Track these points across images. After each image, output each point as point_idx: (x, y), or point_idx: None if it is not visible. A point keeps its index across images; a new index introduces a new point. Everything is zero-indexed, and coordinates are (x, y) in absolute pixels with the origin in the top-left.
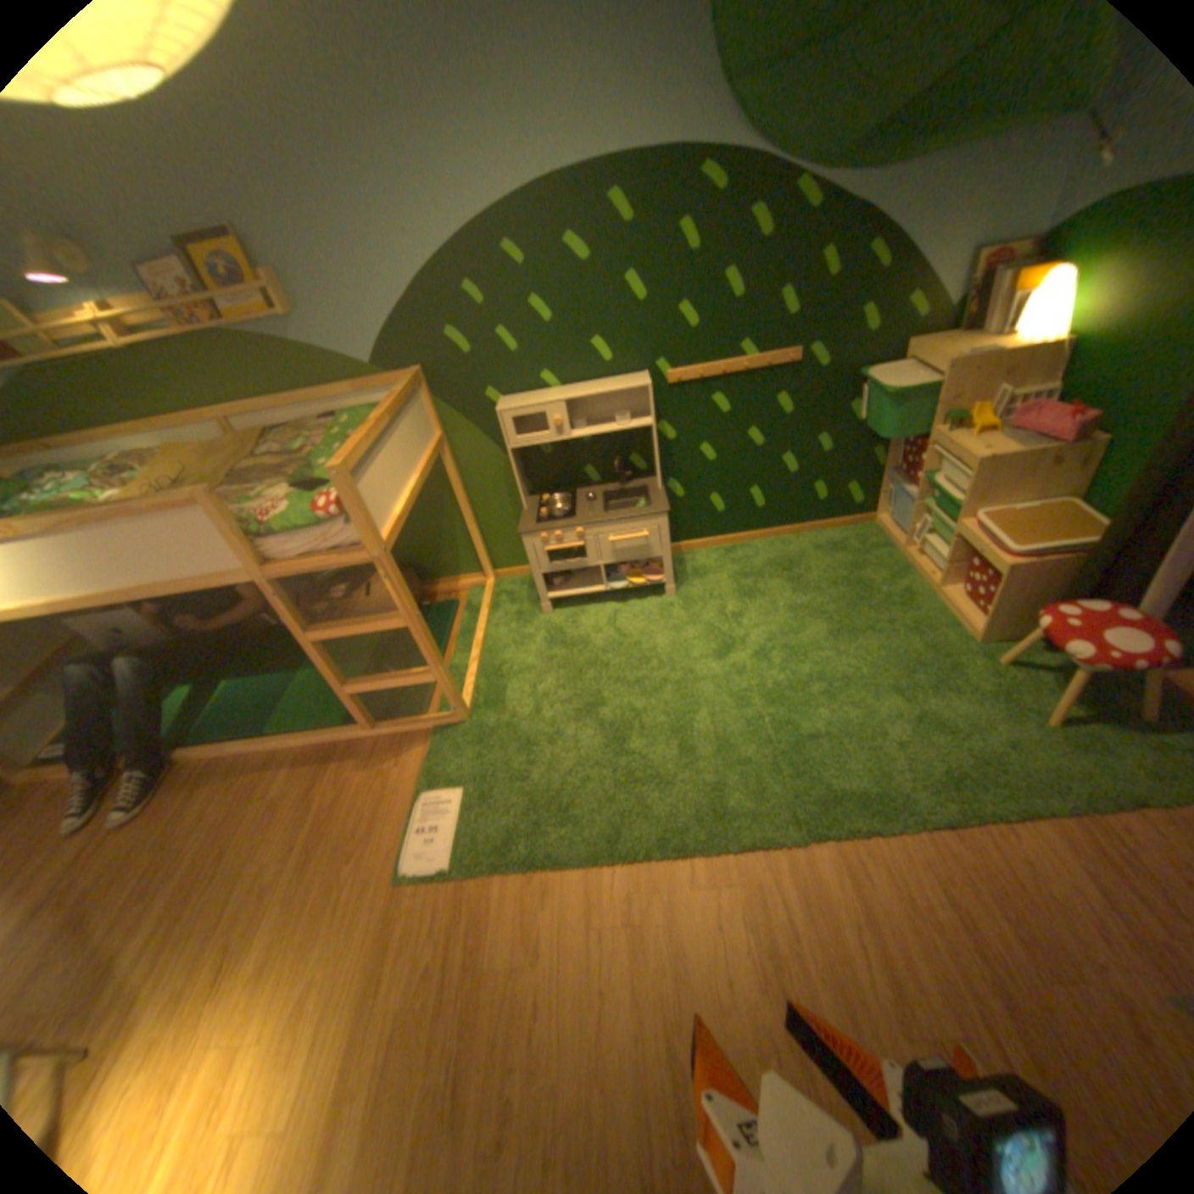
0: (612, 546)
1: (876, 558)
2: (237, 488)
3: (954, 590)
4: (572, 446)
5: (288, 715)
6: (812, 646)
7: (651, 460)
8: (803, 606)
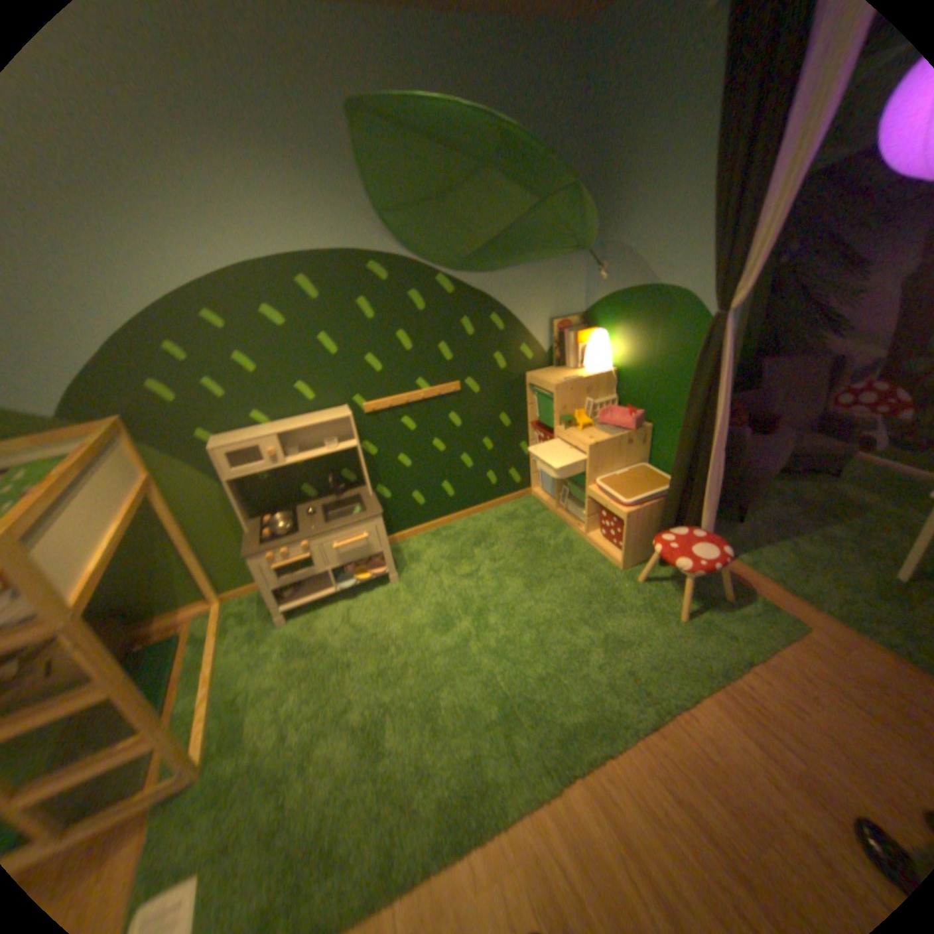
0: (338, 550)
1: (540, 520)
2: None
3: (596, 534)
4: (289, 469)
5: None
6: (515, 599)
7: (361, 472)
8: (501, 568)
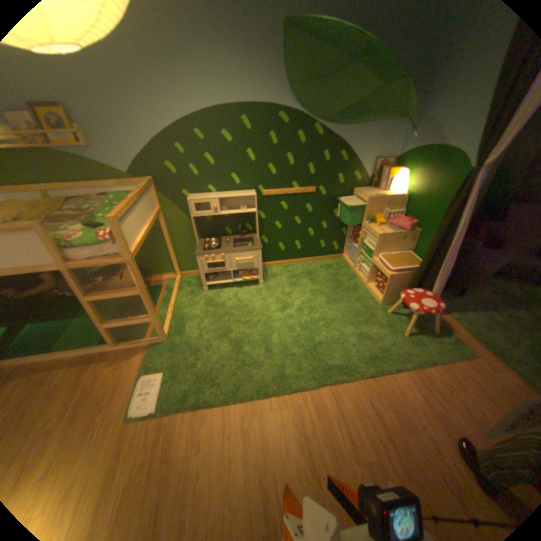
0: (237, 262)
1: (343, 272)
2: (51, 225)
3: (371, 284)
4: (220, 218)
5: (66, 341)
6: (319, 306)
7: (254, 227)
8: (315, 290)
